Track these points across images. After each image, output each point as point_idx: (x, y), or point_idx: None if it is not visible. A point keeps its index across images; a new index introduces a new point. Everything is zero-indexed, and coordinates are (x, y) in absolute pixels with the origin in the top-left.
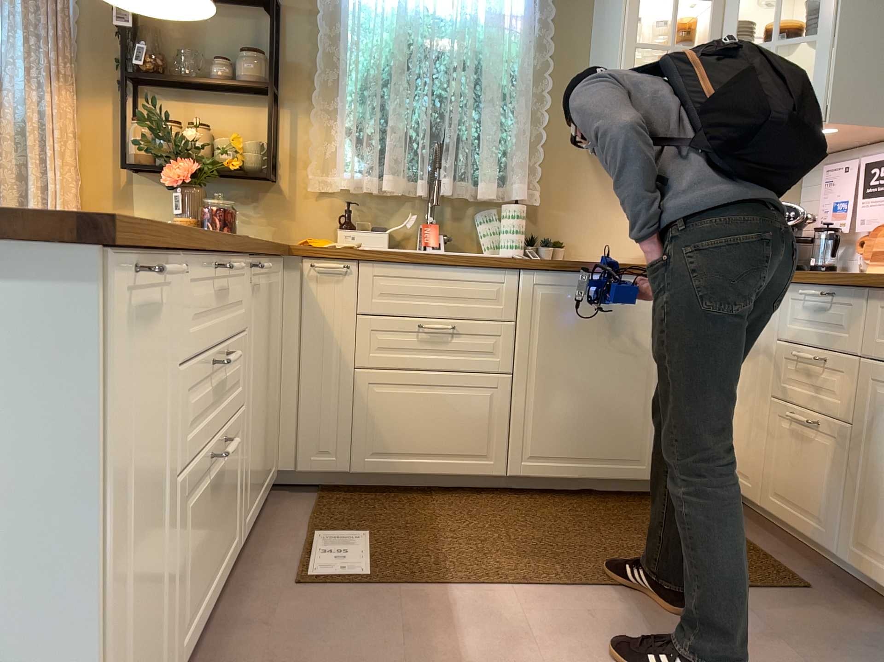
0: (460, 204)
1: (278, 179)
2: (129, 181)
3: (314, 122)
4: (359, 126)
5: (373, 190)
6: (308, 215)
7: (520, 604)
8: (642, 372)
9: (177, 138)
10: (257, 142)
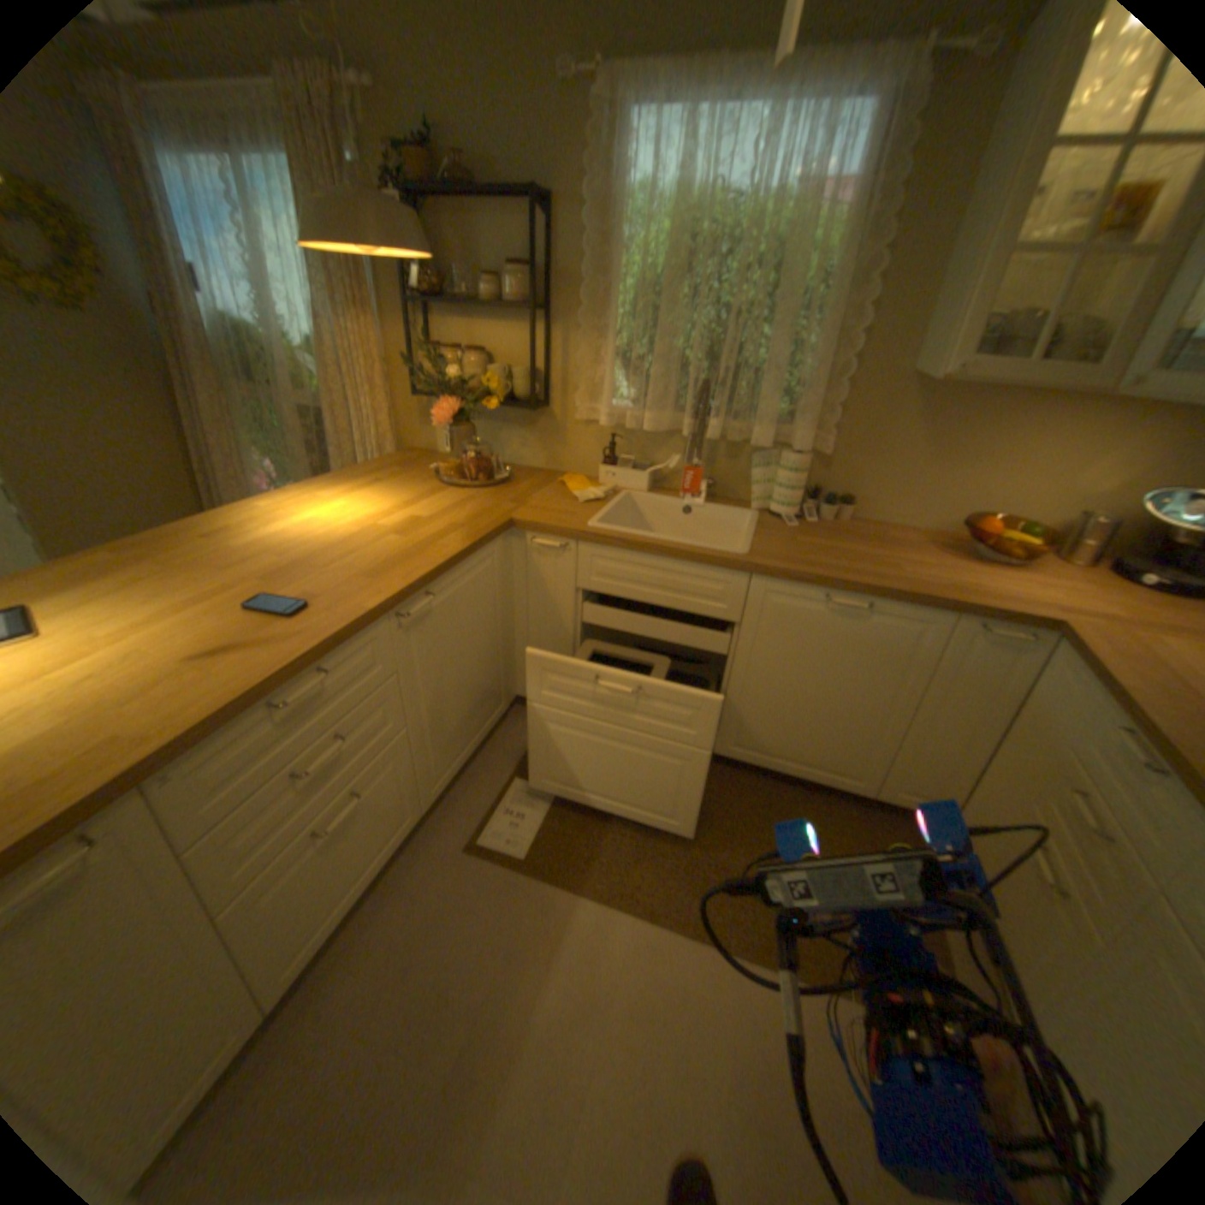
0: (736, 442)
1: (548, 405)
2: (426, 400)
3: (580, 345)
4: (628, 348)
5: (635, 428)
6: (577, 444)
7: (632, 949)
8: (881, 703)
9: (442, 374)
10: (528, 366)
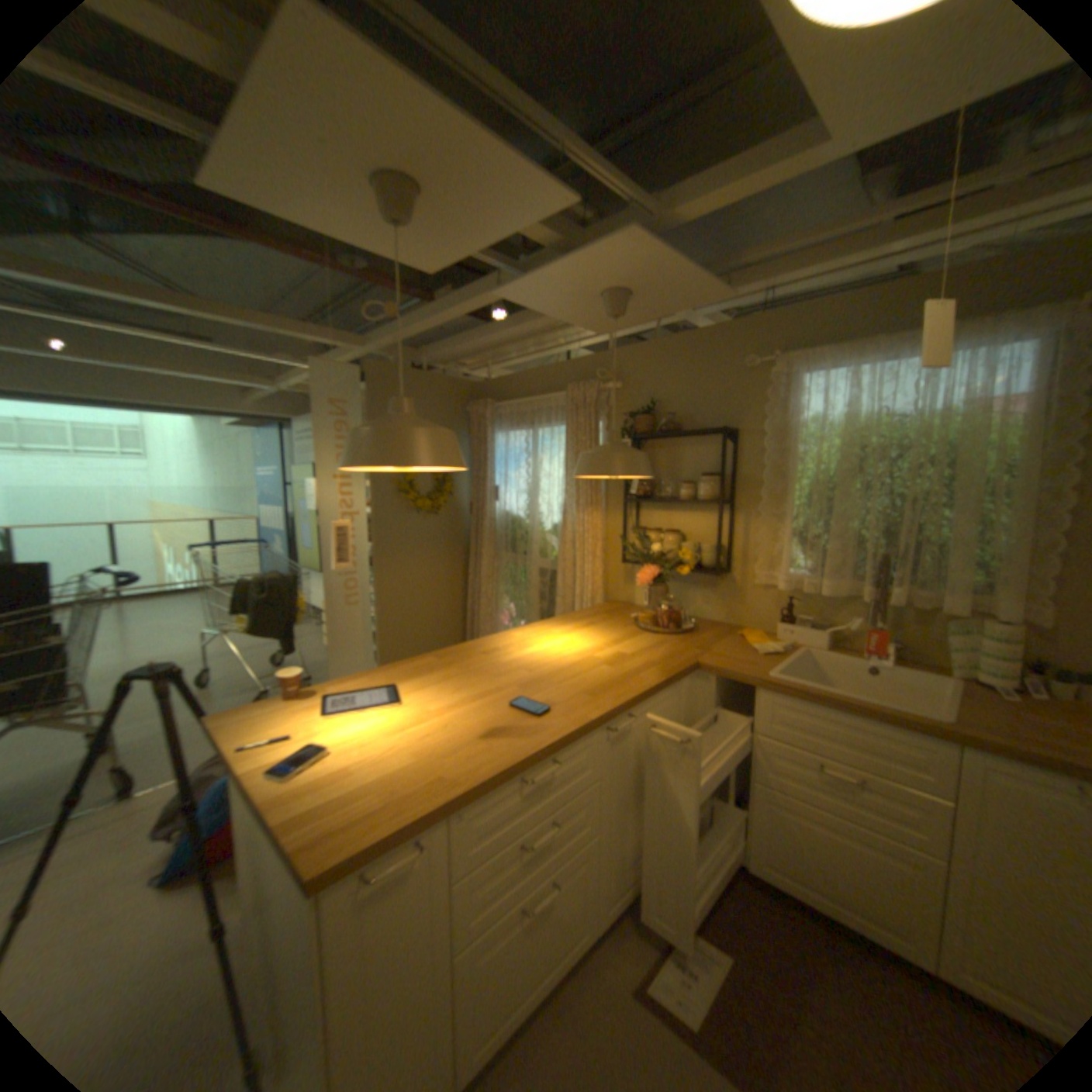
0: (927, 609)
1: (730, 571)
2: (630, 566)
3: (761, 526)
4: (805, 528)
5: (813, 592)
6: (756, 603)
7: None
8: None
9: (647, 548)
10: (714, 542)
